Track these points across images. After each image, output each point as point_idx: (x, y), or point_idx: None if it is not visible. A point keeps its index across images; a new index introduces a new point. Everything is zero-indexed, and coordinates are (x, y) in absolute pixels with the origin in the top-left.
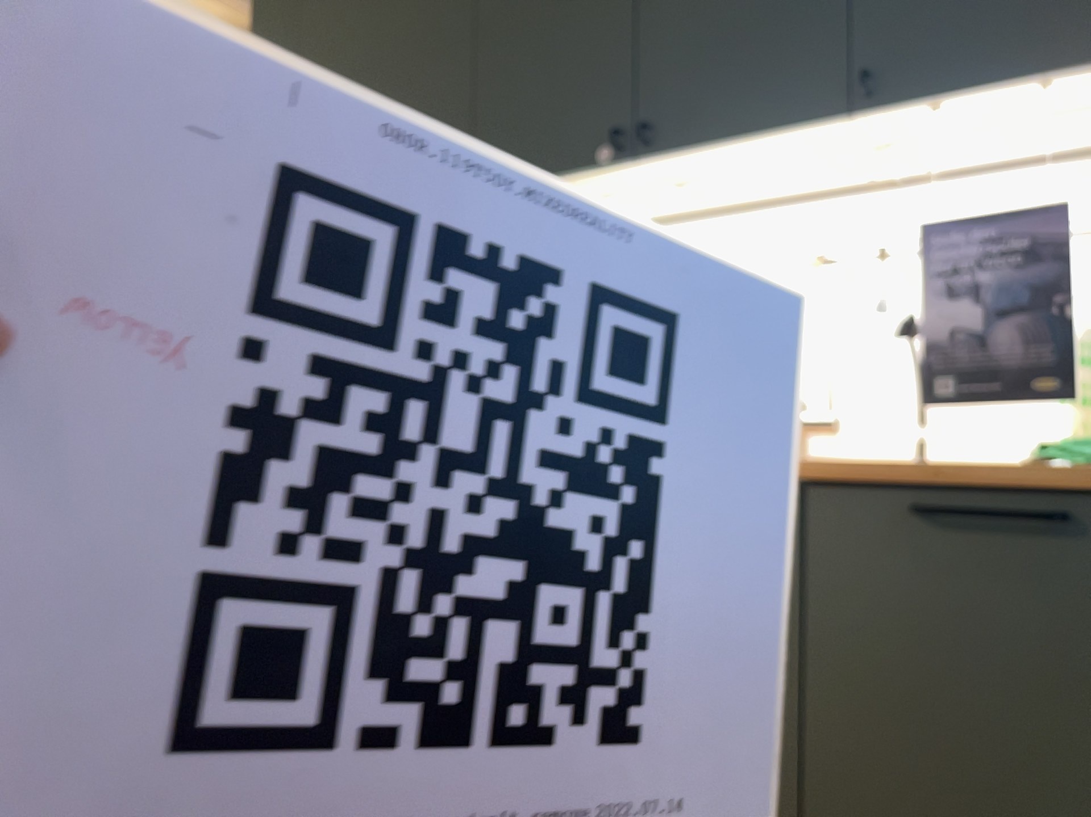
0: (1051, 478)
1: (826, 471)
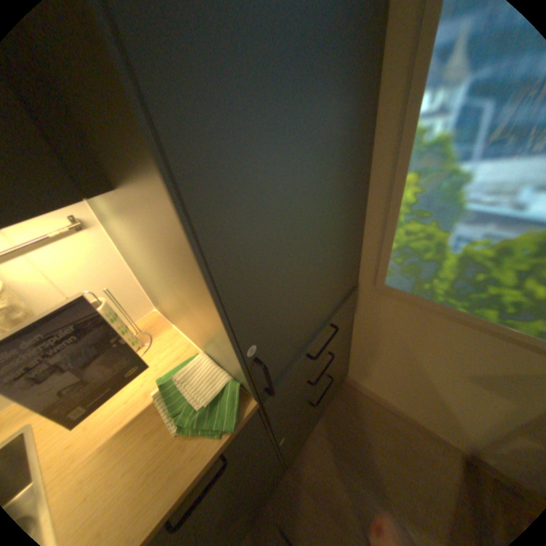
0: (212, 465)
1: None
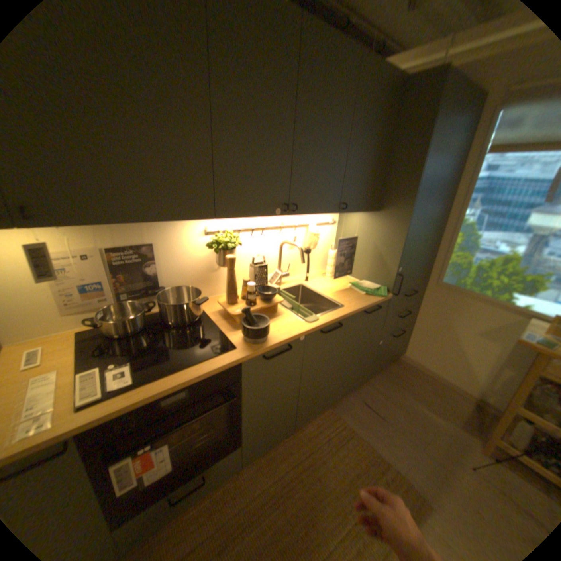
0: (380, 302)
1: (357, 311)
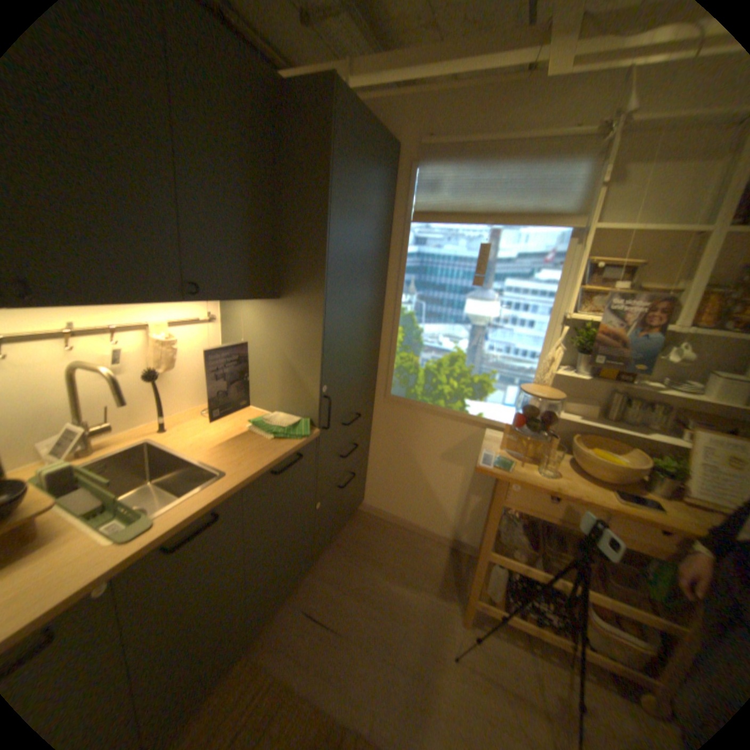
0: (298, 448)
1: (252, 478)
